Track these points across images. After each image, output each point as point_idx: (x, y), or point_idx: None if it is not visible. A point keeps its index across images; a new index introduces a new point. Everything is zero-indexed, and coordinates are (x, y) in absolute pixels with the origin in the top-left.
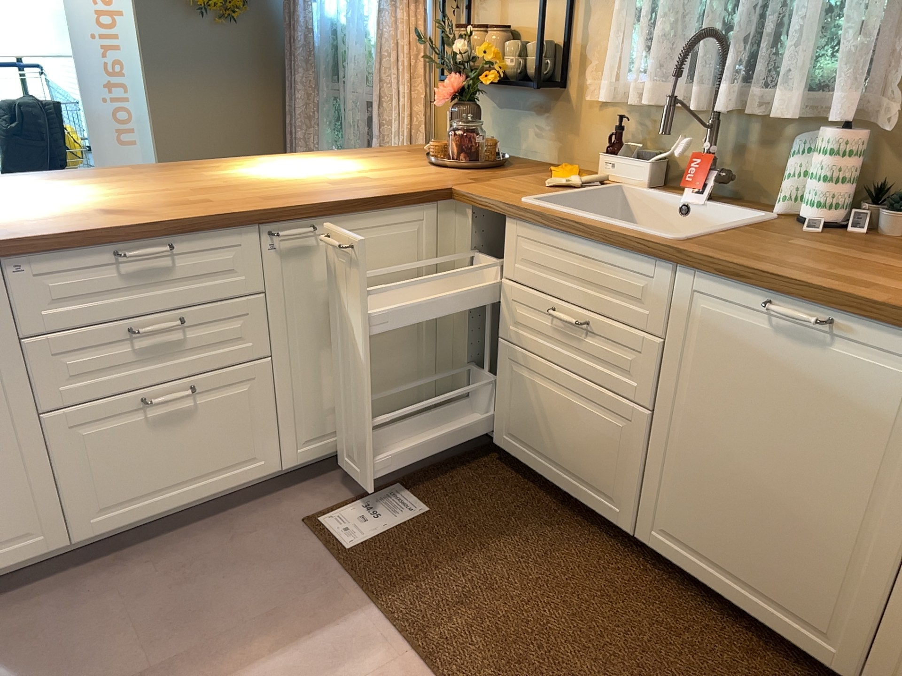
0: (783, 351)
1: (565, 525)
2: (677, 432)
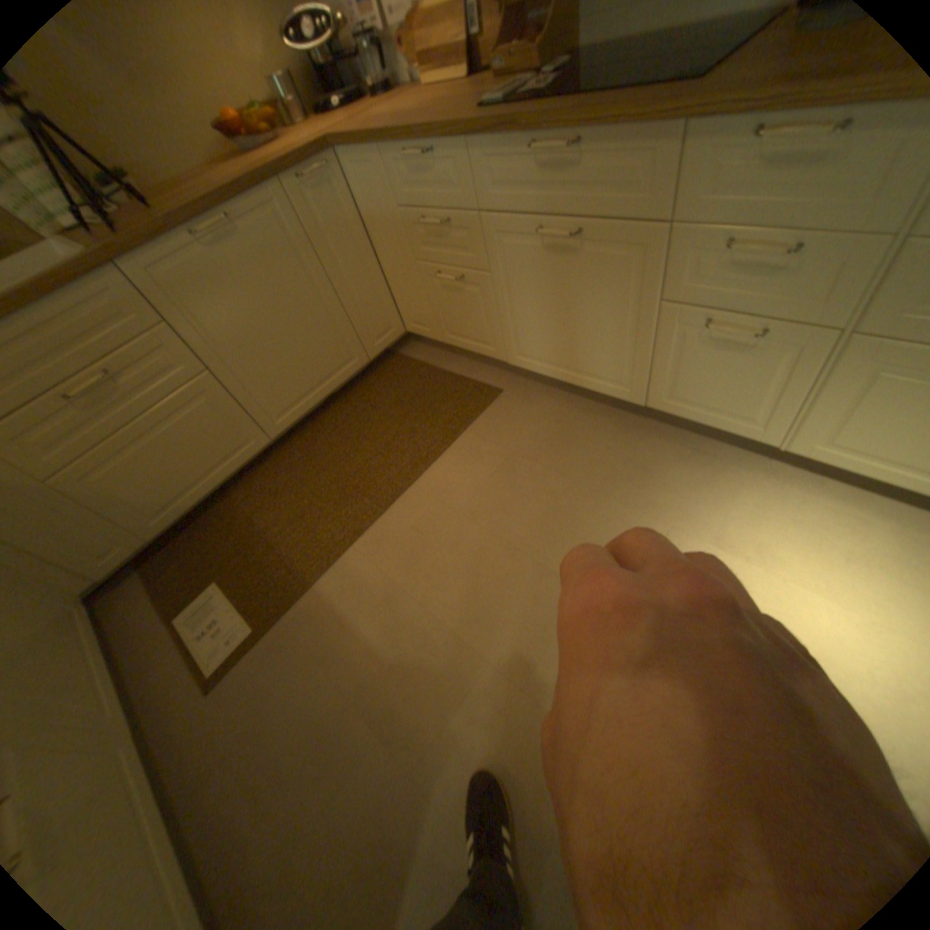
0: (222, 252)
1: (245, 490)
2: (229, 359)
